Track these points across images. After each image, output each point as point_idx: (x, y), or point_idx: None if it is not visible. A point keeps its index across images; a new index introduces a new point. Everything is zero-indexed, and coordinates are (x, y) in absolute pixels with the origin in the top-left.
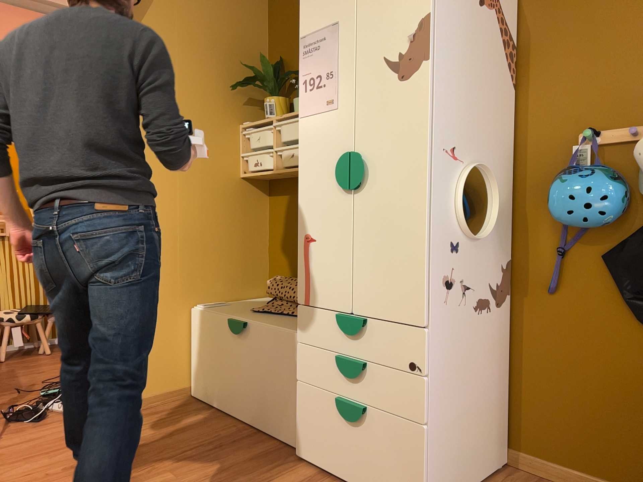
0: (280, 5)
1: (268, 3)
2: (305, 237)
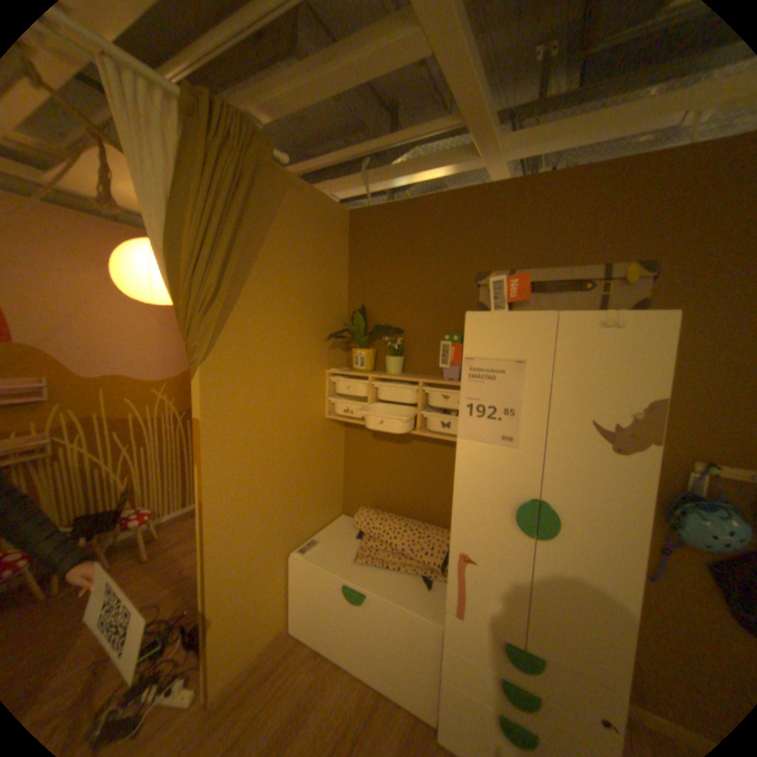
0: (362, 254)
1: (348, 247)
2: (461, 556)
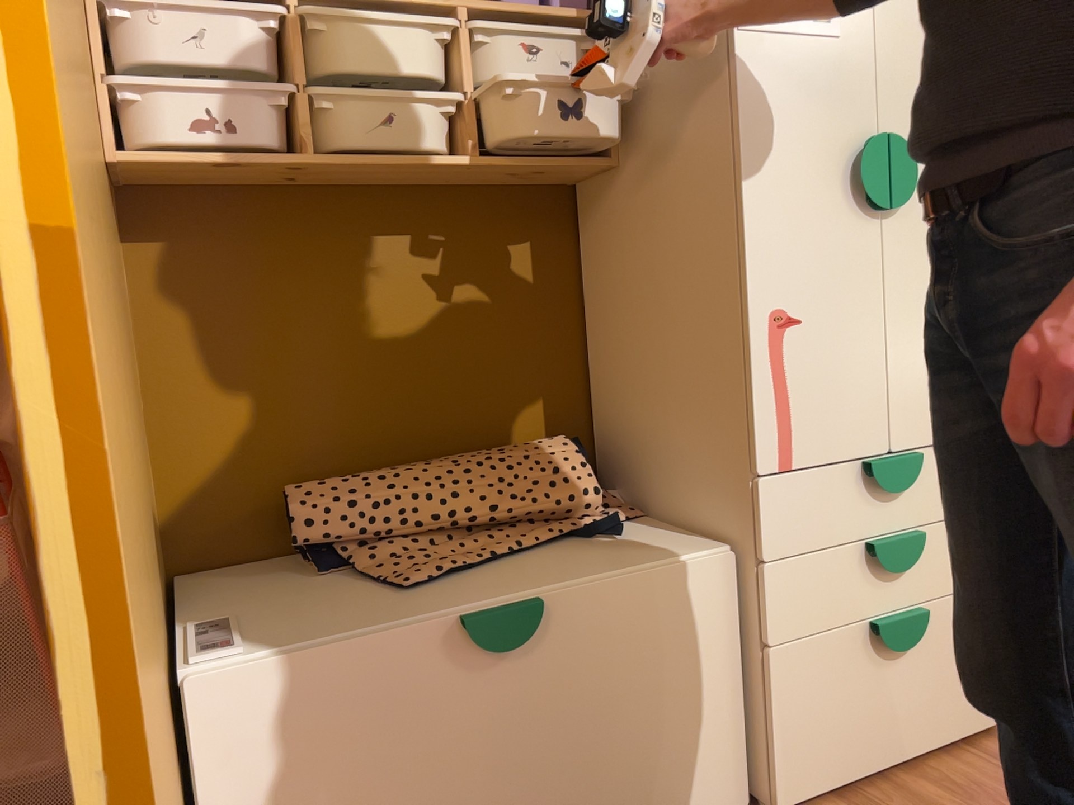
0: None
1: None
2: (774, 318)
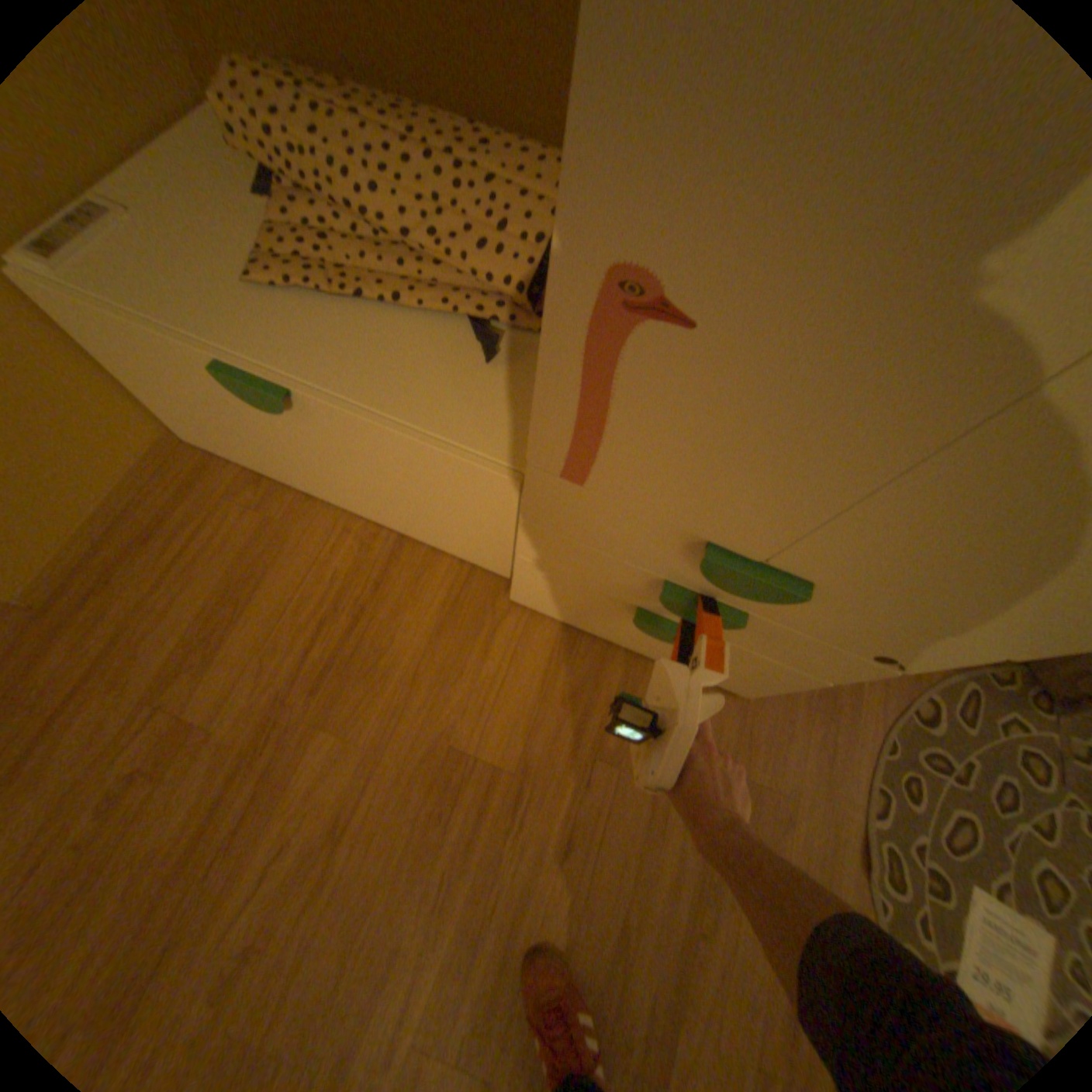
0: None
1: None
2: (621, 278)
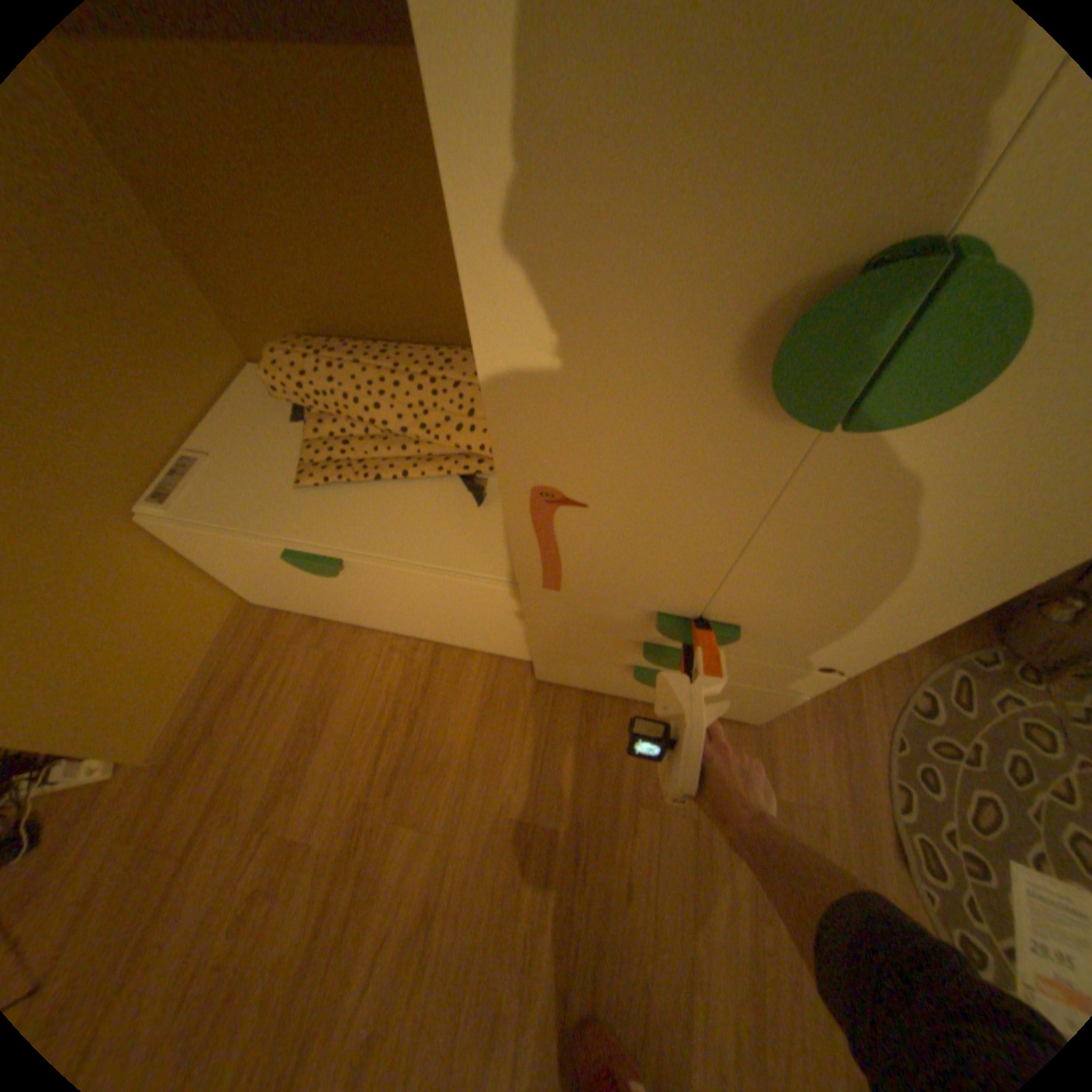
0: None
1: None
2: (539, 492)
